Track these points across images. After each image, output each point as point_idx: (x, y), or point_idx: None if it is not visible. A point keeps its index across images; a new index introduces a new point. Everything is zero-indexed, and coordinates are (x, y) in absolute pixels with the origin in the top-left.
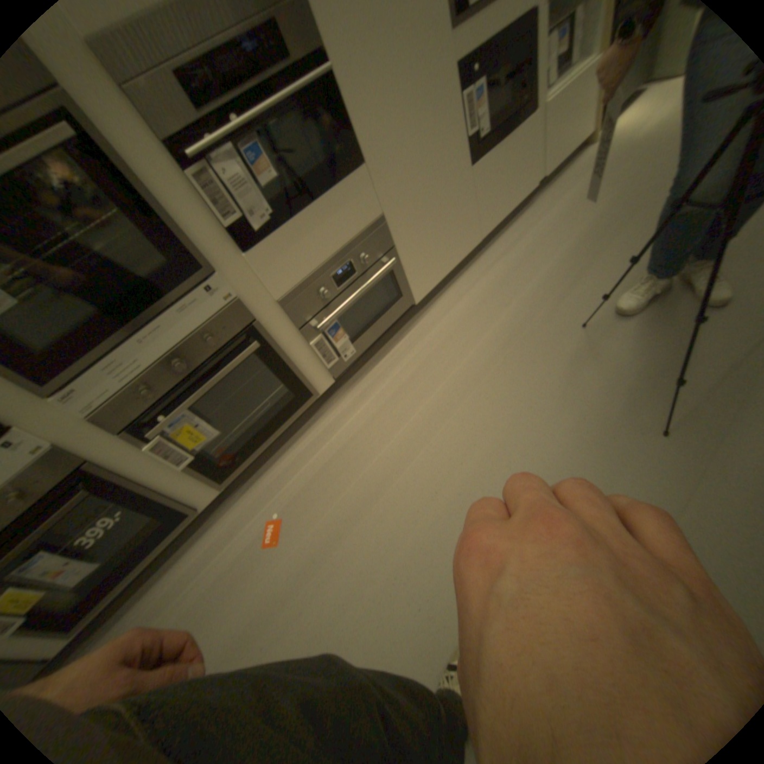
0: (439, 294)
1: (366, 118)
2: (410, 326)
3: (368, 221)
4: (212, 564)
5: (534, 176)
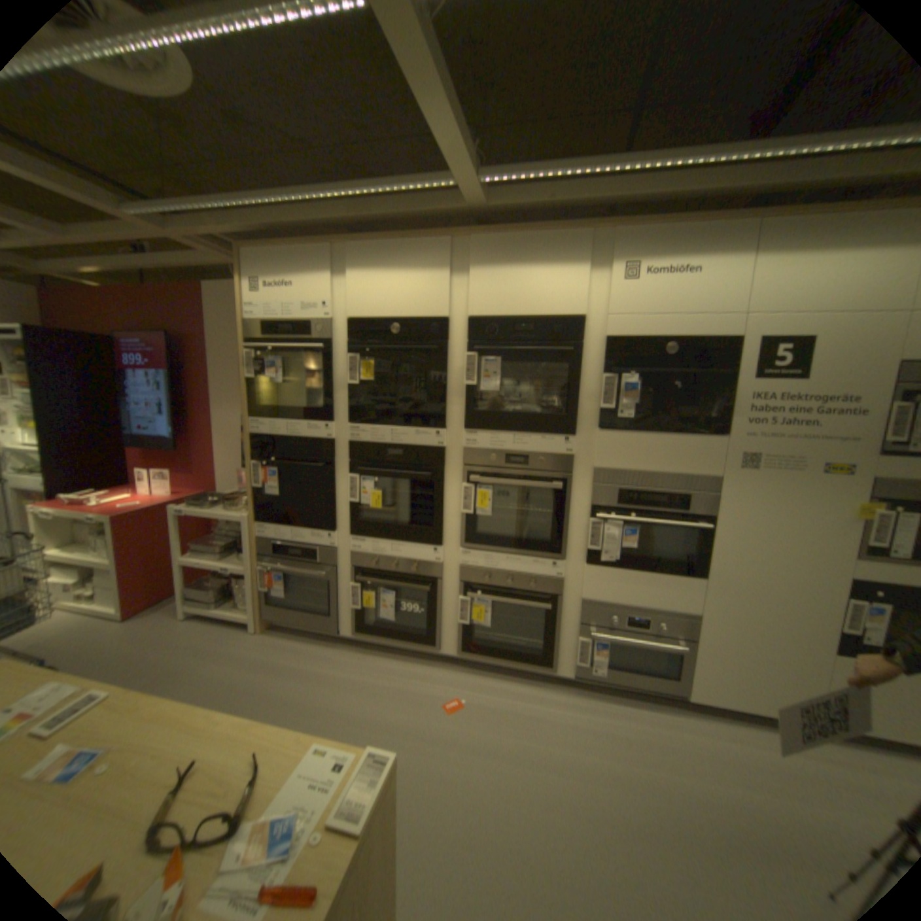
0: (725, 724)
1: (727, 564)
2: (671, 716)
3: (685, 615)
4: (416, 684)
5: None
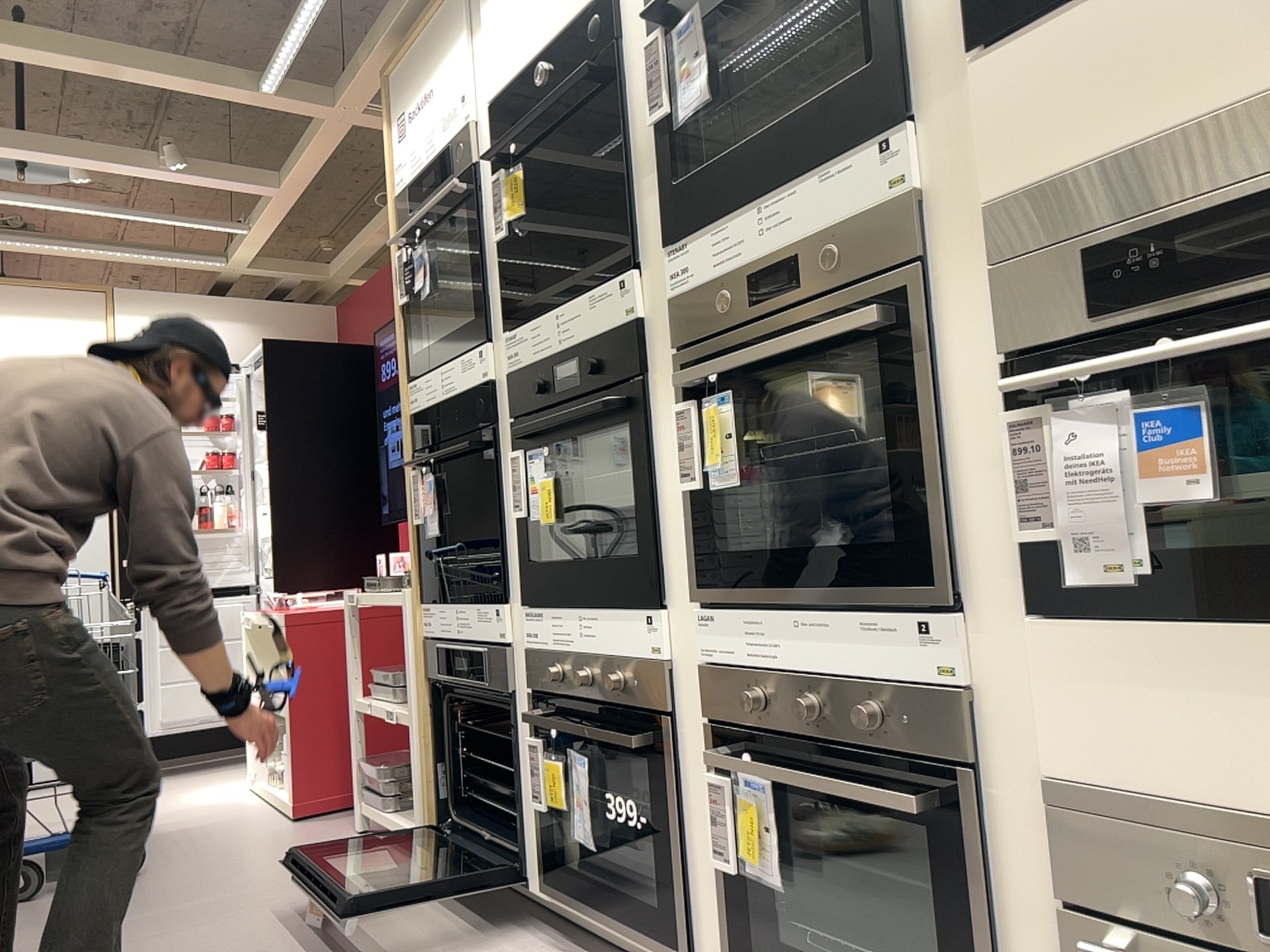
0: None
1: None
2: None
3: None
4: None
5: None
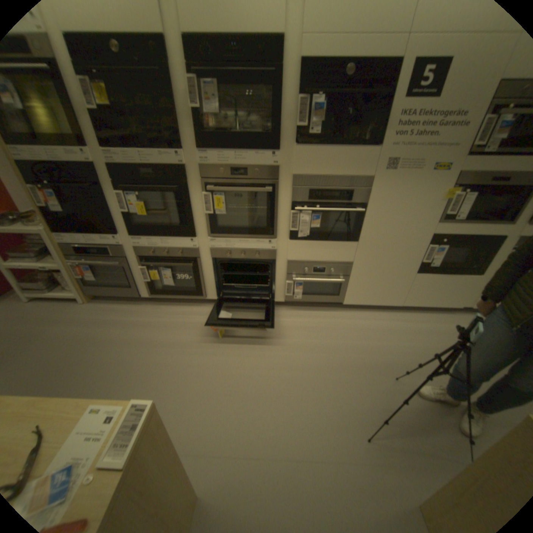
0: (358, 311)
1: (369, 231)
2: (333, 311)
3: (343, 262)
4: (194, 317)
5: (459, 304)
